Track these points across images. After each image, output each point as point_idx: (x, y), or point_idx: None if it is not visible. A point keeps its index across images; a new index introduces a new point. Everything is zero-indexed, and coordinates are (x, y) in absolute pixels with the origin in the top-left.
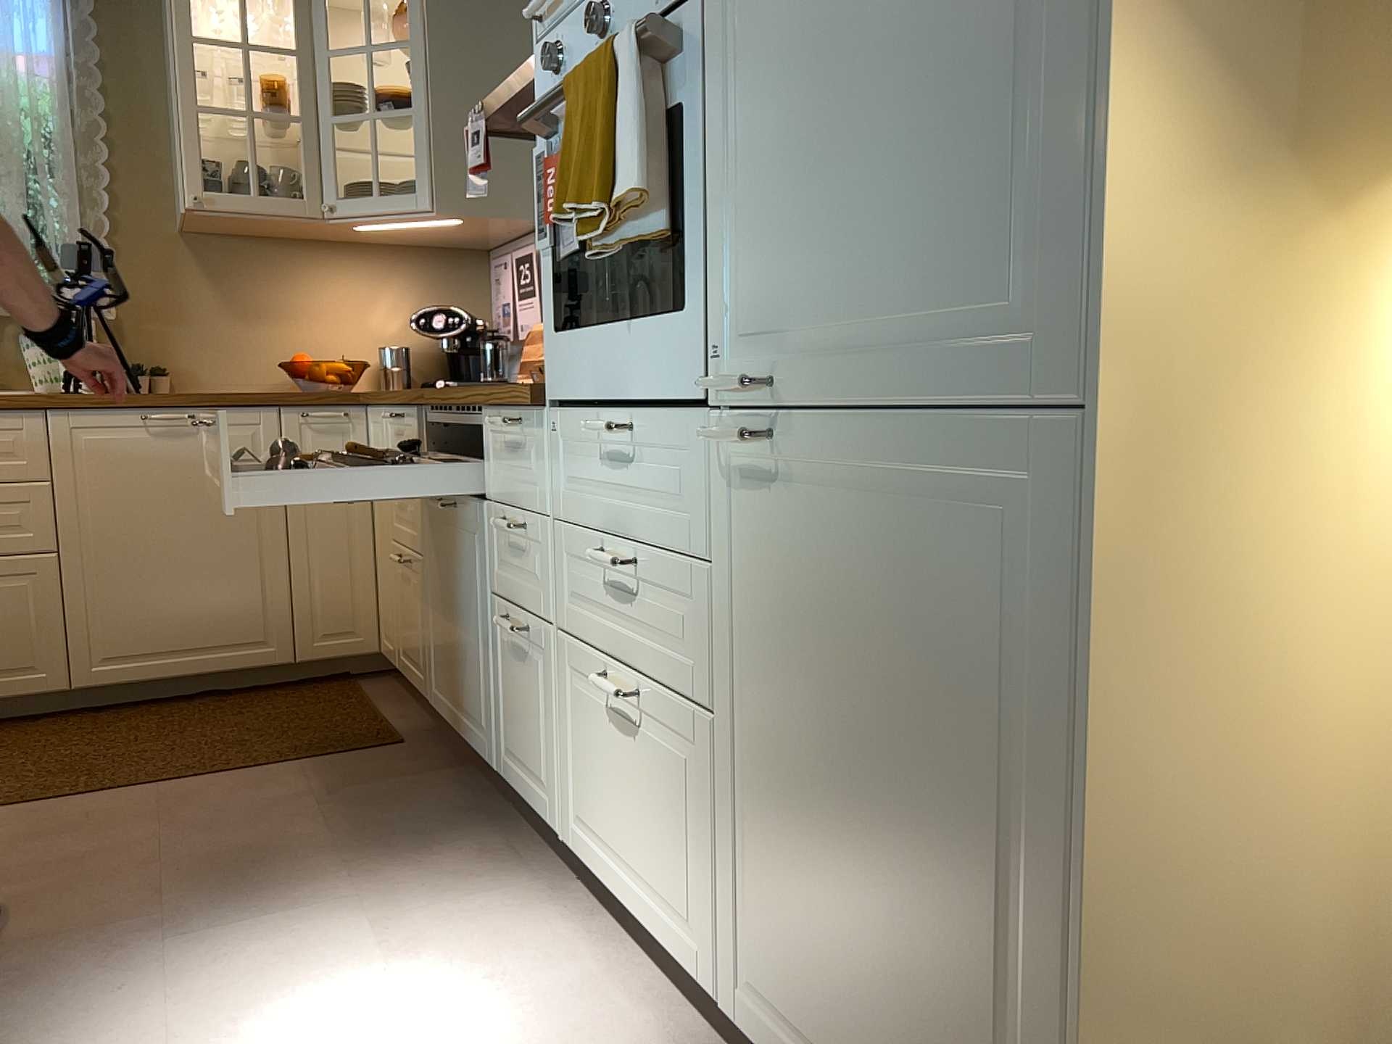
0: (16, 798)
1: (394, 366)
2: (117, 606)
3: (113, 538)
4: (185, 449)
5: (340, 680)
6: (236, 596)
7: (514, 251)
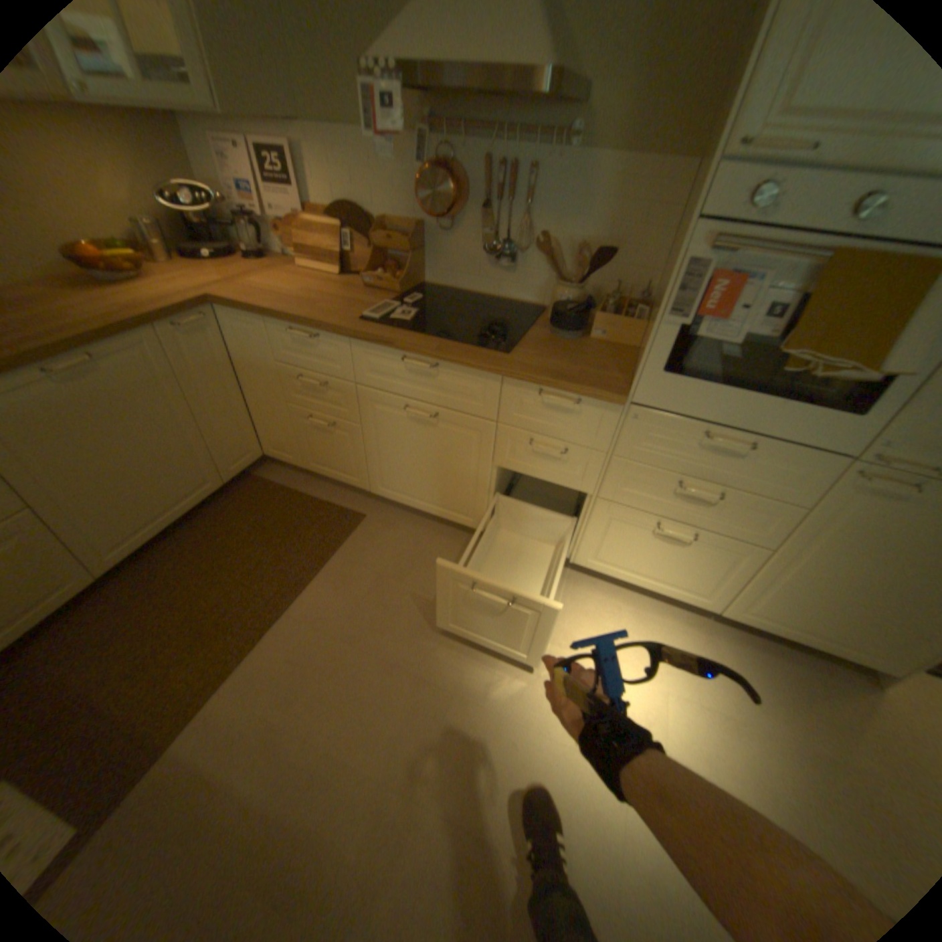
0: (209, 677)
1: (155, 242)
2: (102, 517)
3: (71, 477)
4: (95, 385)
5: (244, 479)
6: (178, 468)
7: (249, 139)
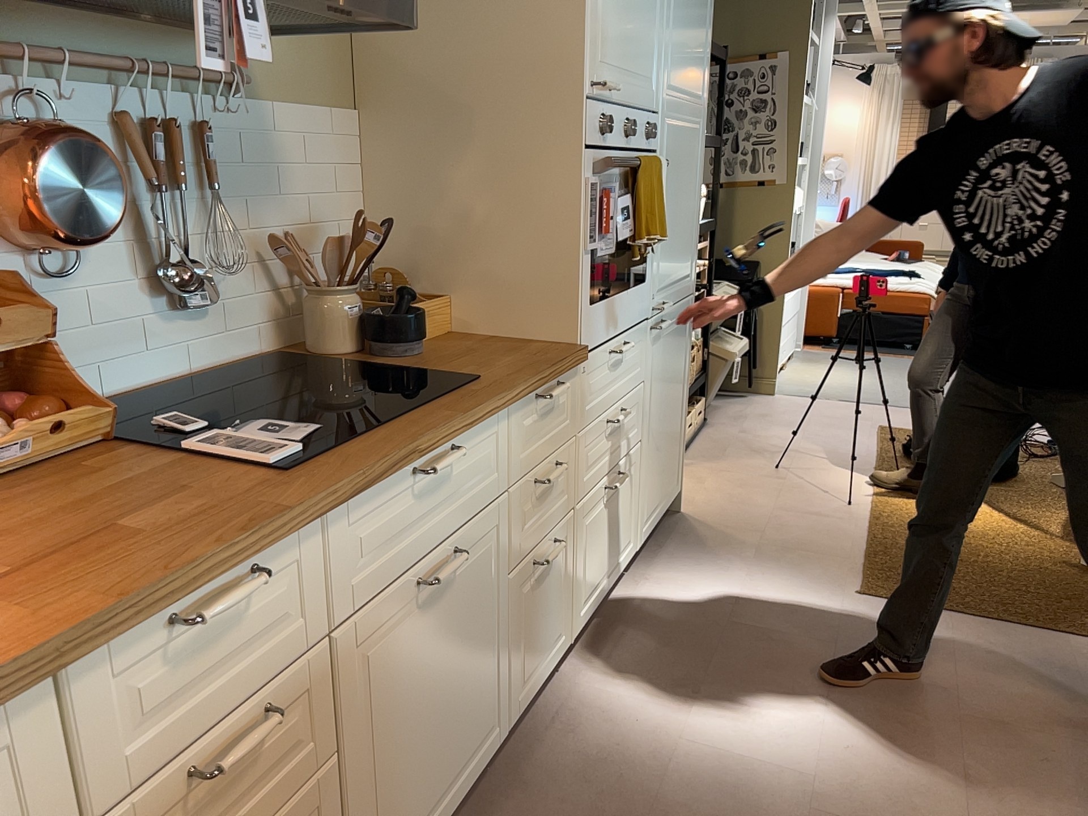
0: None
1: None
2: None
3: None
4: None
5: None
6: None
7: None
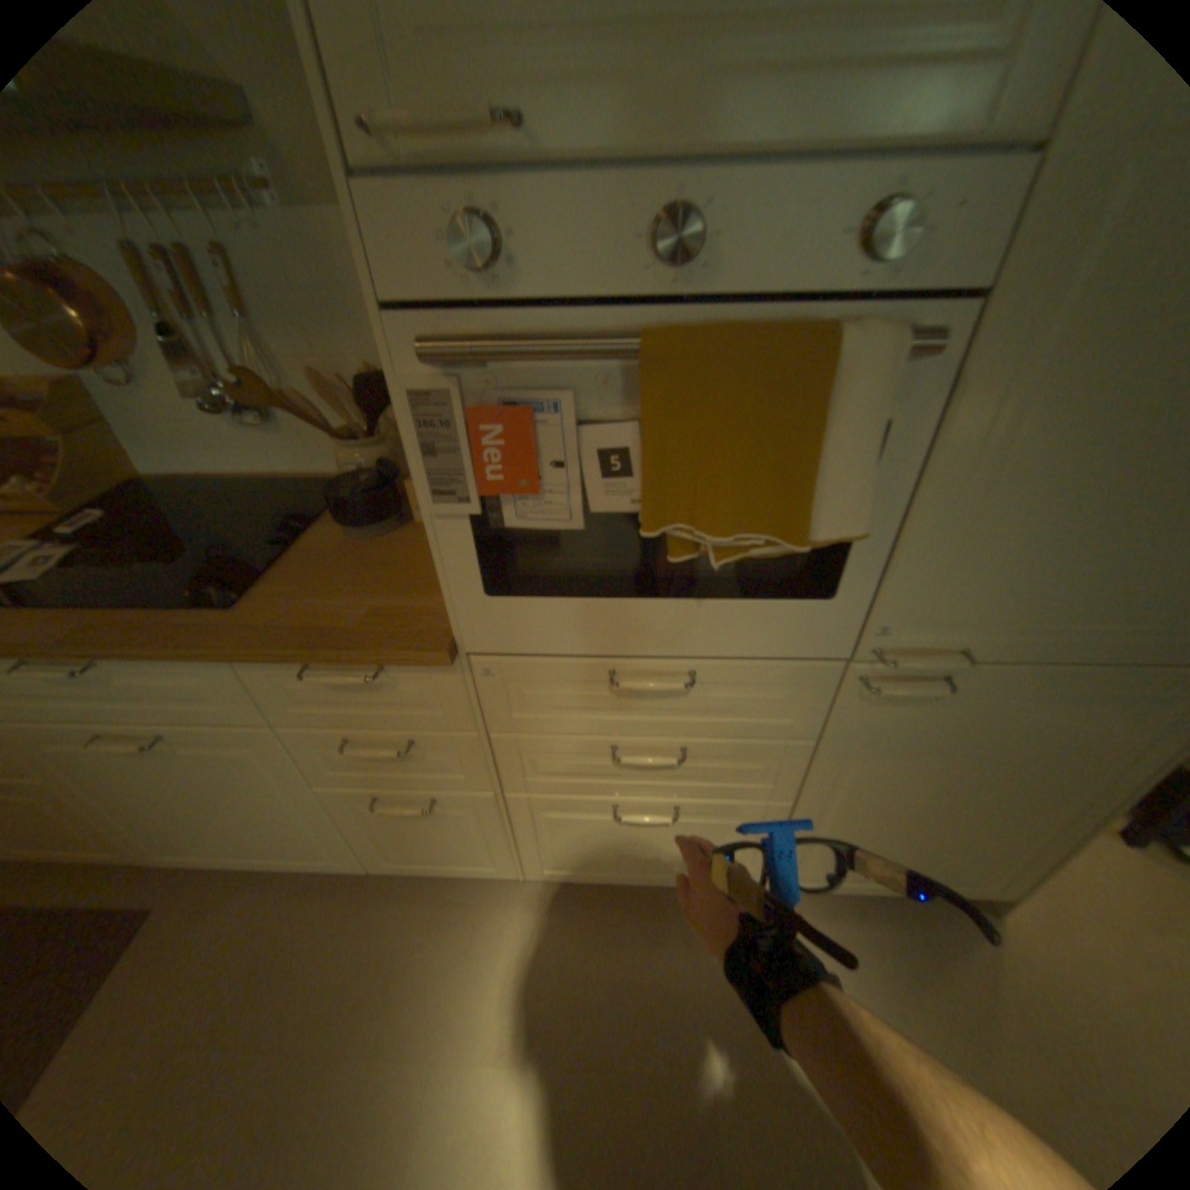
0: None
1: None
2: None
3: None
4: None
5: None
6: None
7: None
